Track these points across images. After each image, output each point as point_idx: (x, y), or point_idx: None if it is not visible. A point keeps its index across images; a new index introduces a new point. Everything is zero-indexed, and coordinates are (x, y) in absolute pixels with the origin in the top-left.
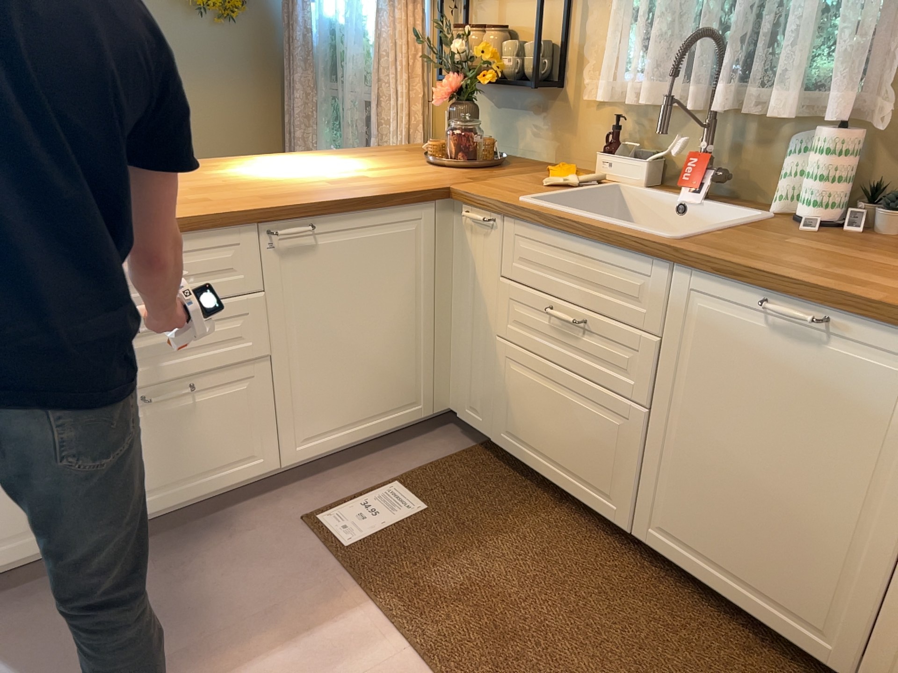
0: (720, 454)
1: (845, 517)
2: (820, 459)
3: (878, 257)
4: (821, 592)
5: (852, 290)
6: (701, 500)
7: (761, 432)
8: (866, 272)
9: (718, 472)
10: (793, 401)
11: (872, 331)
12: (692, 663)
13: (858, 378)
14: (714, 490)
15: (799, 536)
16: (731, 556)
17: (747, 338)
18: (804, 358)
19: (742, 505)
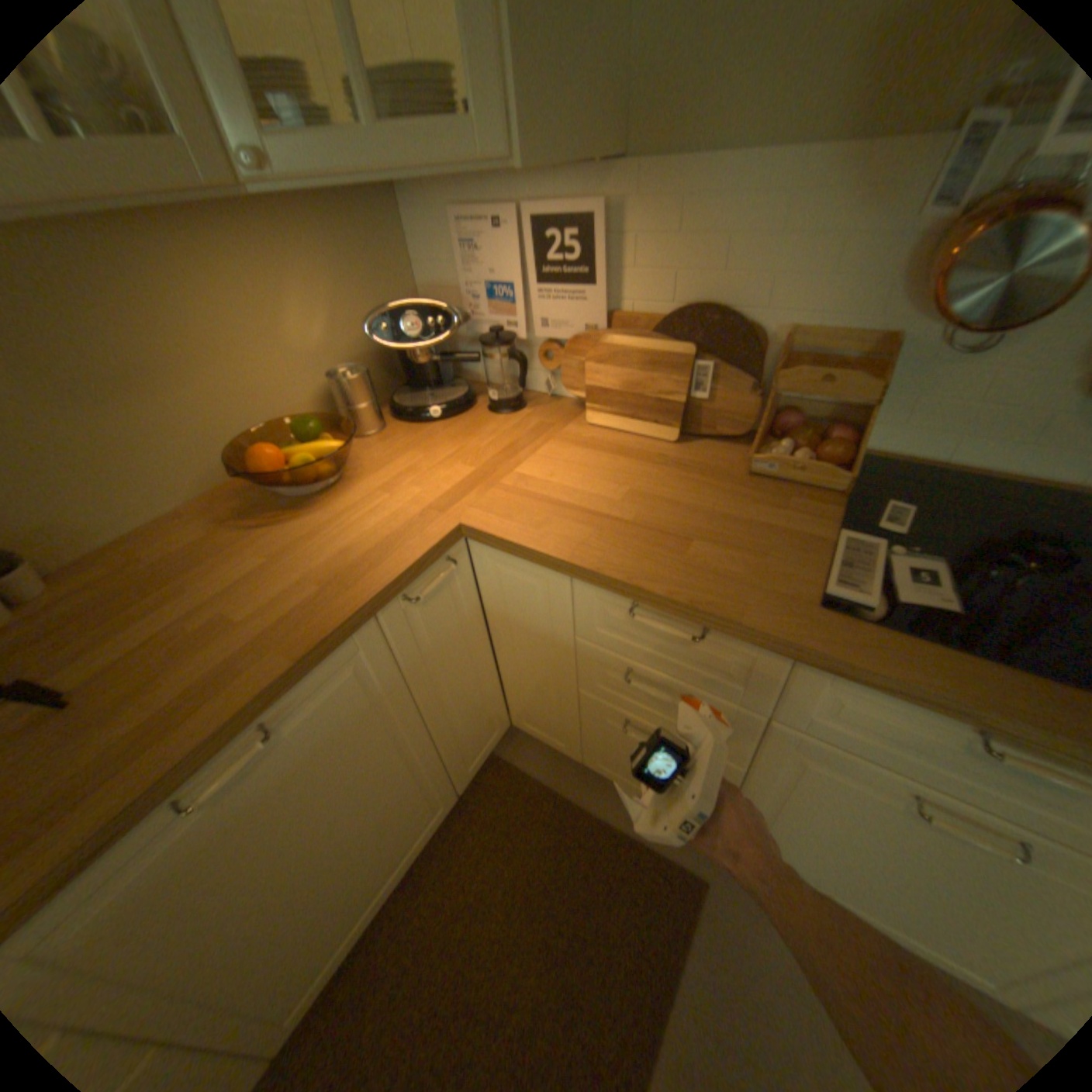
0: (284, 906)
1: (397, 772)
2: (356, 781)
3: (111, 643)
4: (419, 808)
5: (248, 685)
6: (305, 940)
7: (298, 845)
8: (175, 663)
9: (296, 912)
10: (300, 796)
11: (306, 684)
12: (443, 949)
13: (329, 716)
14: (307, 918)
15: (385, 820)
16: (361, 900)
17: (195, 846)
18: (274, 769)
19: (338, 880)
